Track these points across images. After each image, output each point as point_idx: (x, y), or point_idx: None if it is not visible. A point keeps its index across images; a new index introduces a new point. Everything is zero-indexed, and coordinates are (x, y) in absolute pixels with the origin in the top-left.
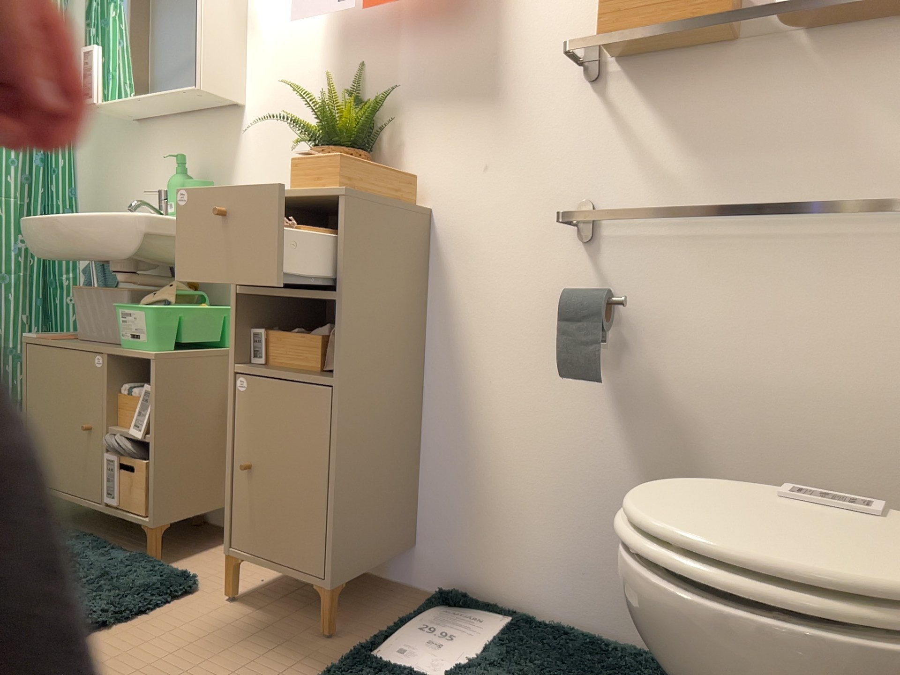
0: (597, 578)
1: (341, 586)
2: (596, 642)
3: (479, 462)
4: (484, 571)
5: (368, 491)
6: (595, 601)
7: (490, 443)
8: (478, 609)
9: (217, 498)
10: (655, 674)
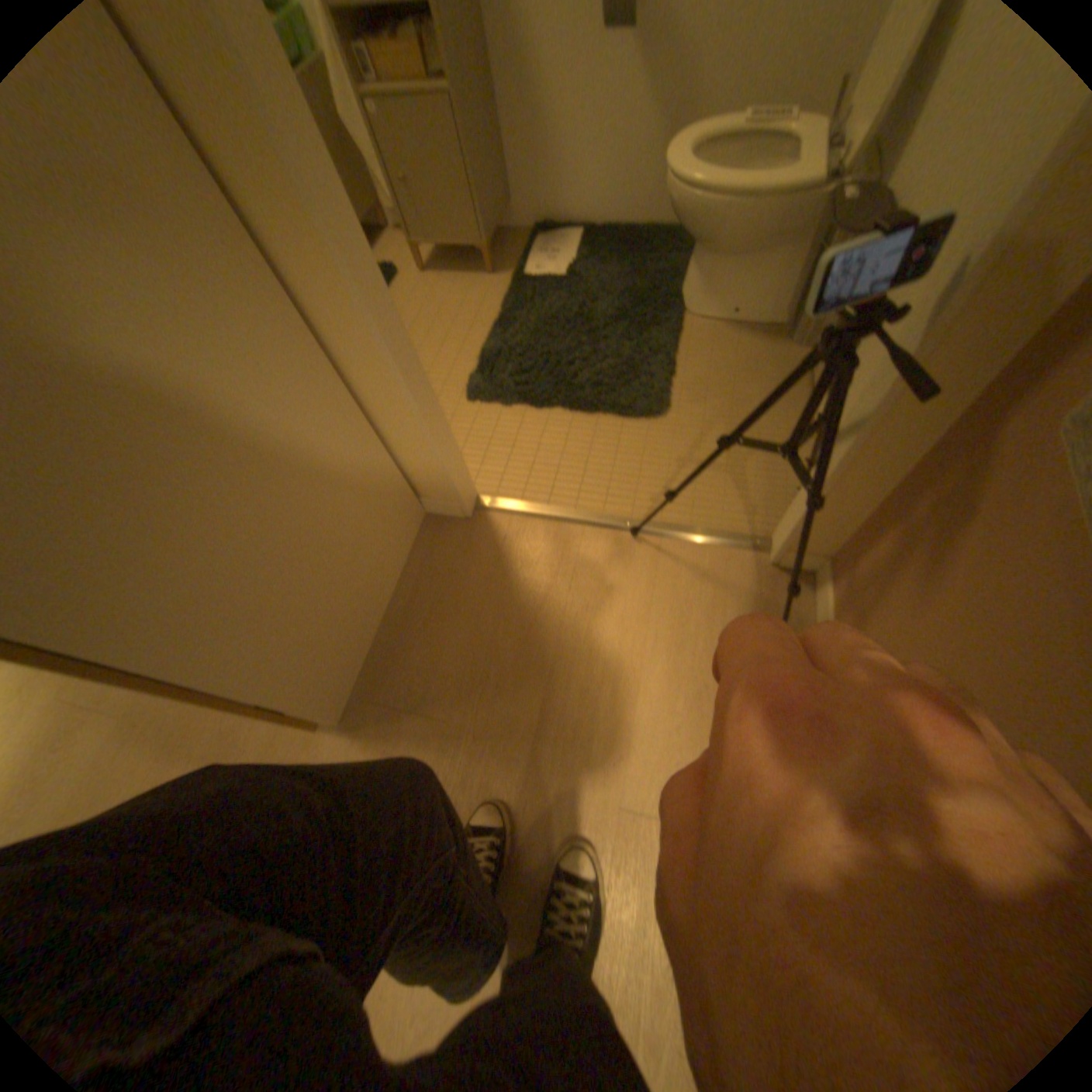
0: (629, 184)
1: (489, 238)
2: (631, 225)
3: (544, 117)
4: (558, 199)
5: (484, 167)
6: (628, 199)
7: (550, 98)
8: (562, 226)
9: (363, 202)
10: (665, 233)
